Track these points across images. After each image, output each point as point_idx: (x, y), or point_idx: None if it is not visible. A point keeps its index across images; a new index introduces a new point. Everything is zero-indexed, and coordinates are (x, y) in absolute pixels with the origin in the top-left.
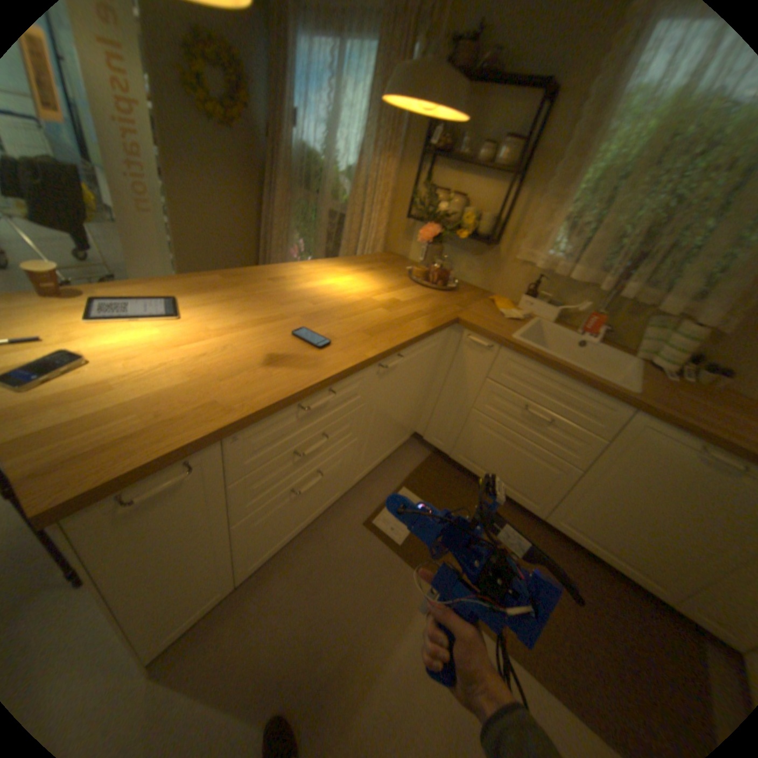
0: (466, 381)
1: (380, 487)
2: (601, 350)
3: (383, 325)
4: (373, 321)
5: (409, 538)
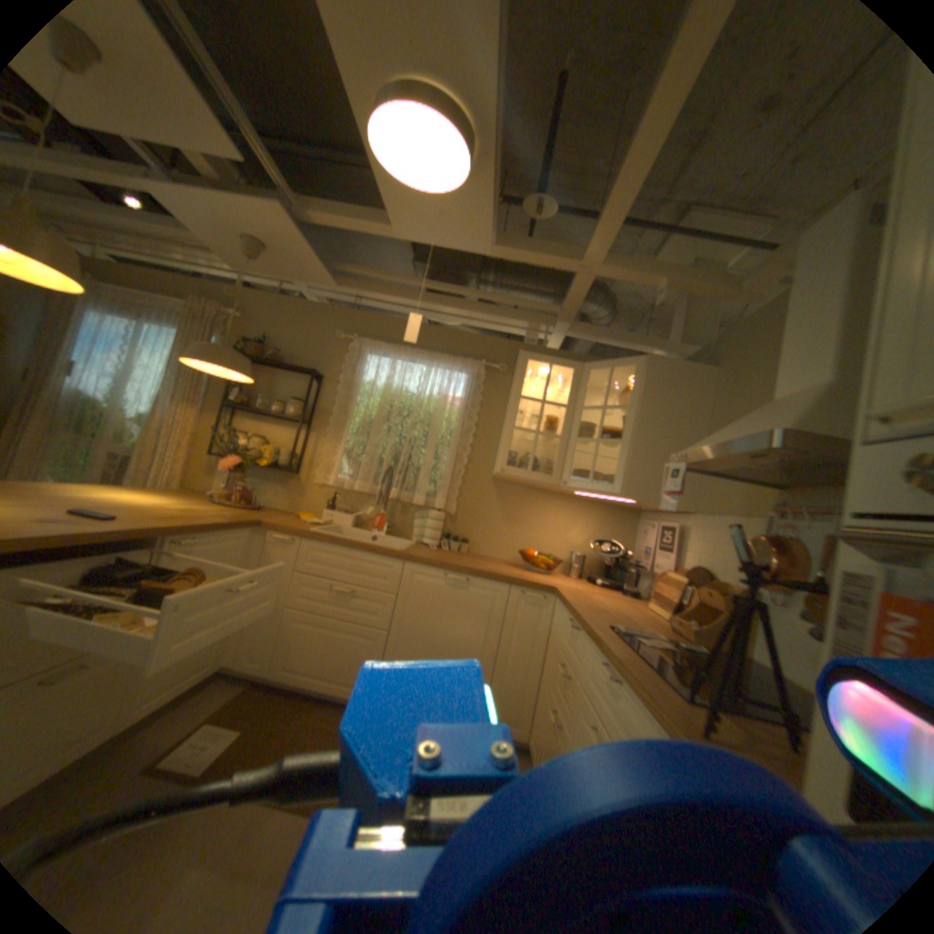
0: (274, 581)
1: (168, 735)
2: (387, 541)
3: (176, 518)
4: (164, 516)
5: (210, 769)
